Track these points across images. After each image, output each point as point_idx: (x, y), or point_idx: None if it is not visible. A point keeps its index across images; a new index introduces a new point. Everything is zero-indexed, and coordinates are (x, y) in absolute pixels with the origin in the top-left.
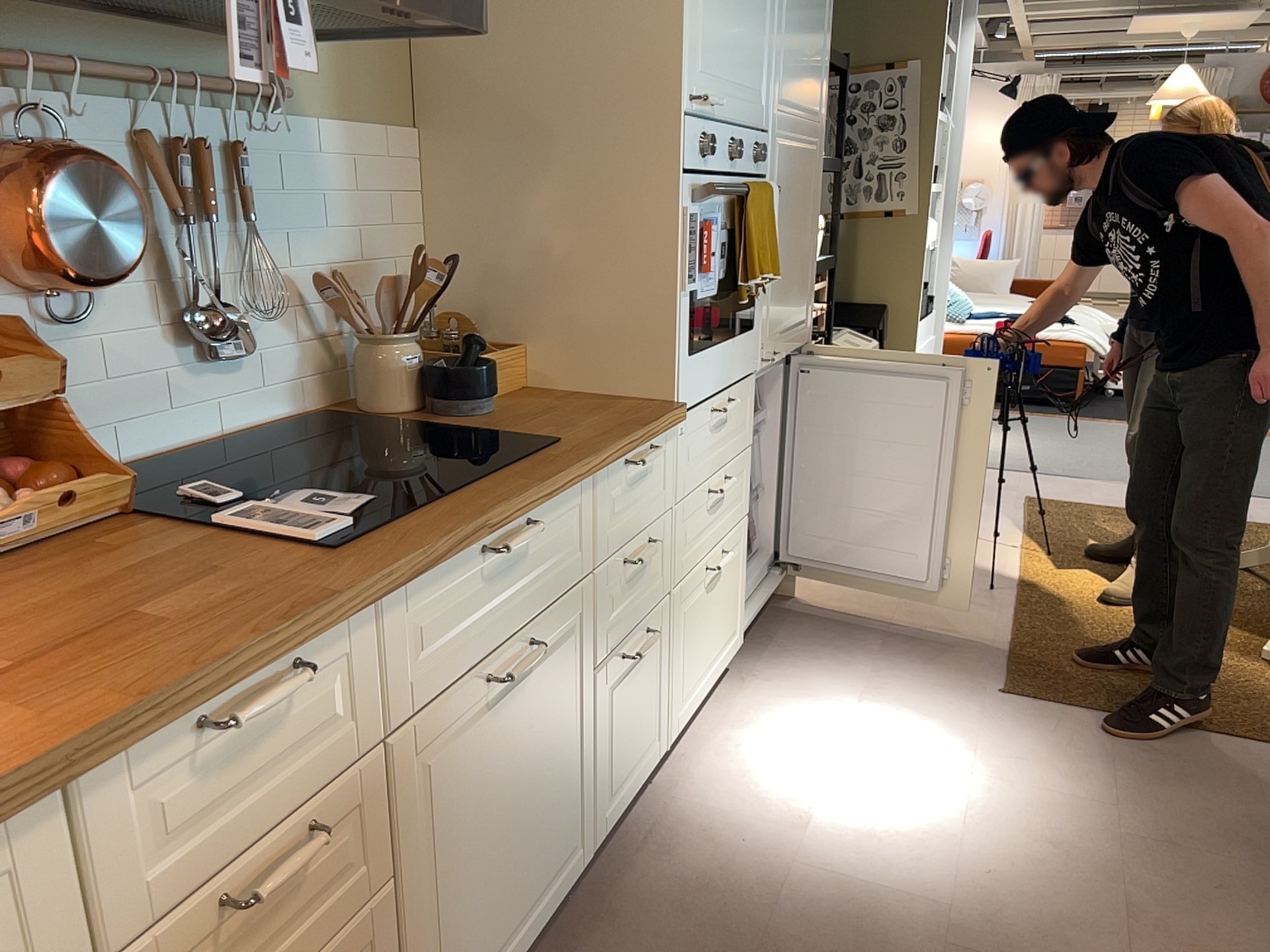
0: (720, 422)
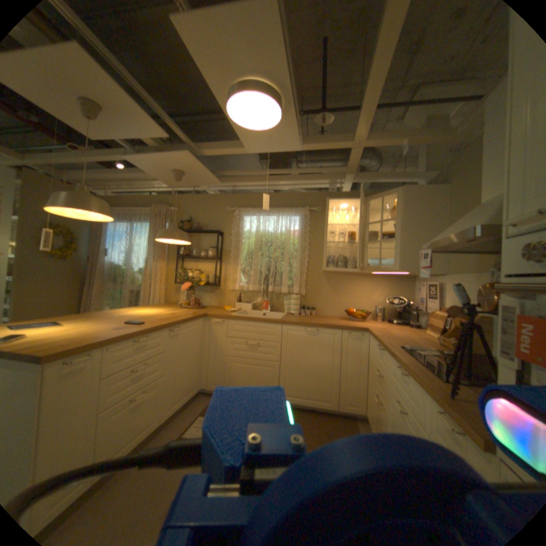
0: None
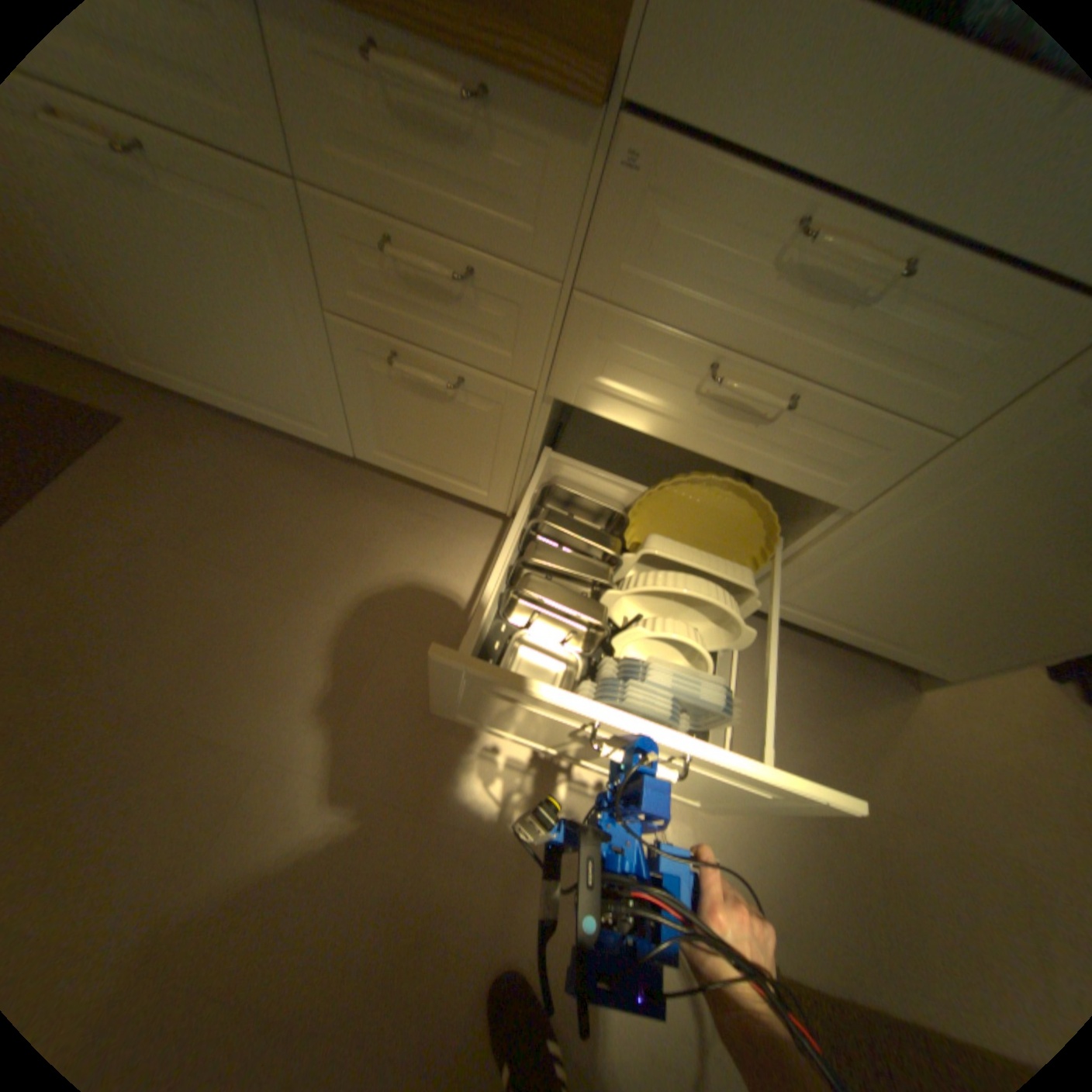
0: (836, 281)
